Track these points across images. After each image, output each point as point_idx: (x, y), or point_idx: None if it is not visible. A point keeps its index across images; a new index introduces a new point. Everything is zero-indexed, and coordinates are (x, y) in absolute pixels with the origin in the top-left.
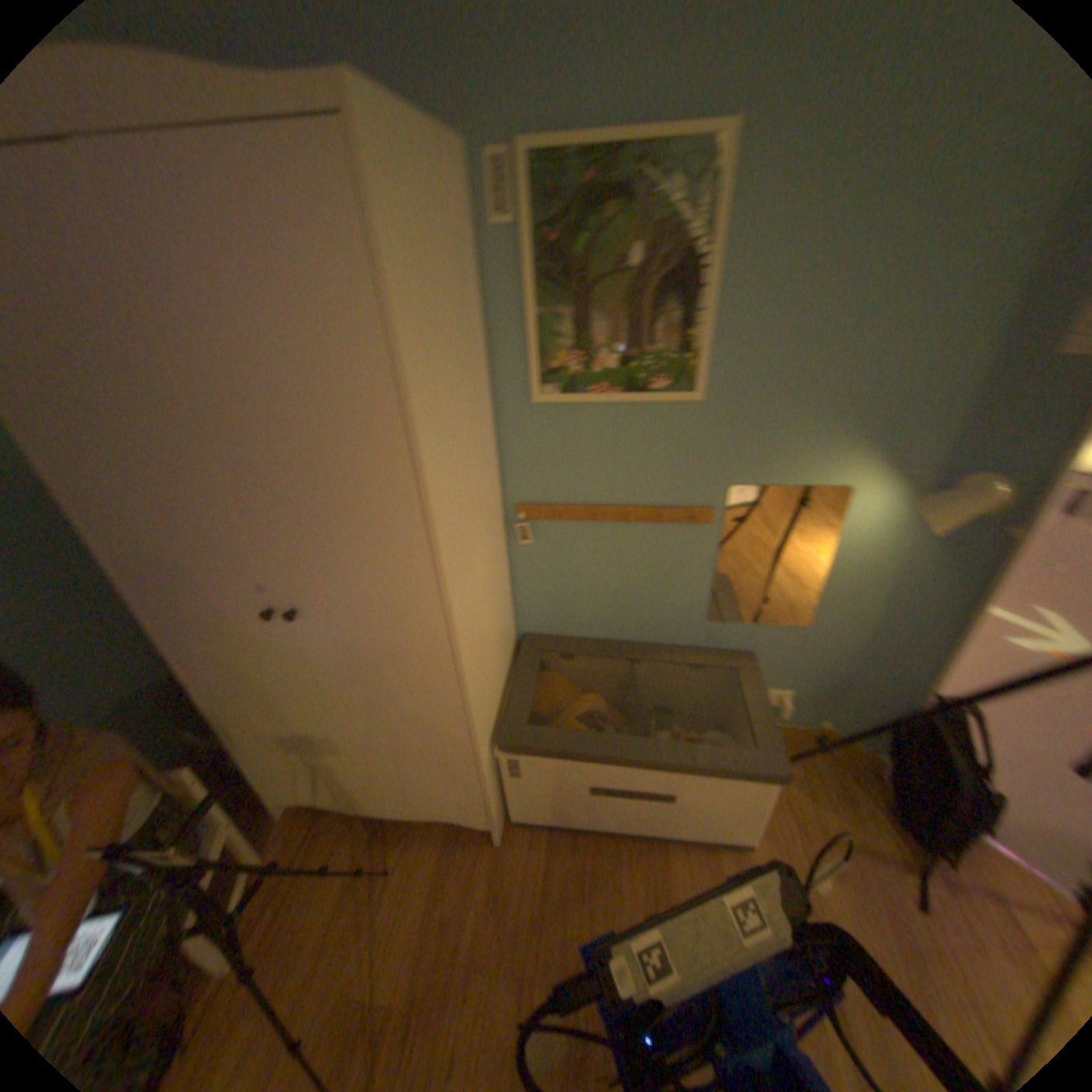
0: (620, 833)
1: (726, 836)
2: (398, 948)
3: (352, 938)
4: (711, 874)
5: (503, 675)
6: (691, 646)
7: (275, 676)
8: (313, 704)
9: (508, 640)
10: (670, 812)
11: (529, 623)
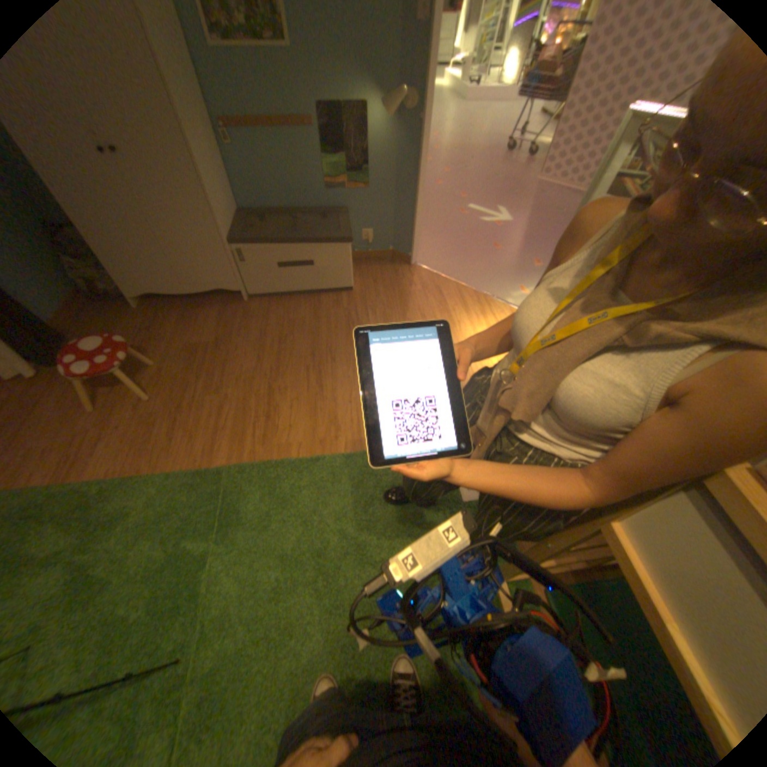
0: (297, 286)
1: (339, 278)
2: (207, 330)
3: (185, 331)
4: (336, 296)
5: (229, 214)
6: (320, 204)
7: (111, 194)
8: (135, 212)
9: (229, 200)
10: (314, 267)
11: (241, 198)
